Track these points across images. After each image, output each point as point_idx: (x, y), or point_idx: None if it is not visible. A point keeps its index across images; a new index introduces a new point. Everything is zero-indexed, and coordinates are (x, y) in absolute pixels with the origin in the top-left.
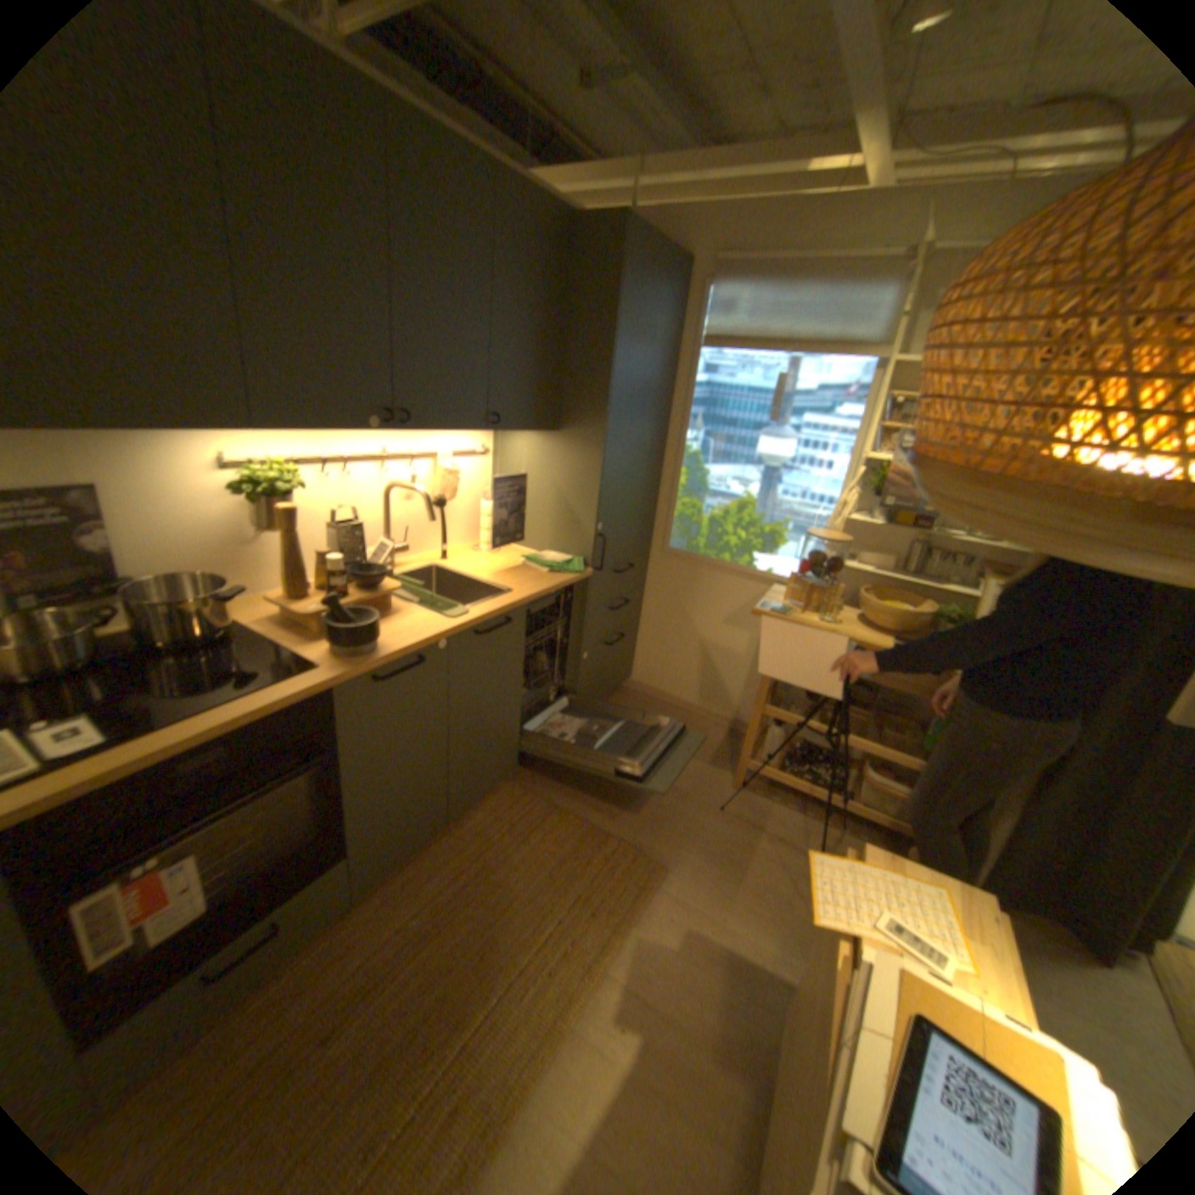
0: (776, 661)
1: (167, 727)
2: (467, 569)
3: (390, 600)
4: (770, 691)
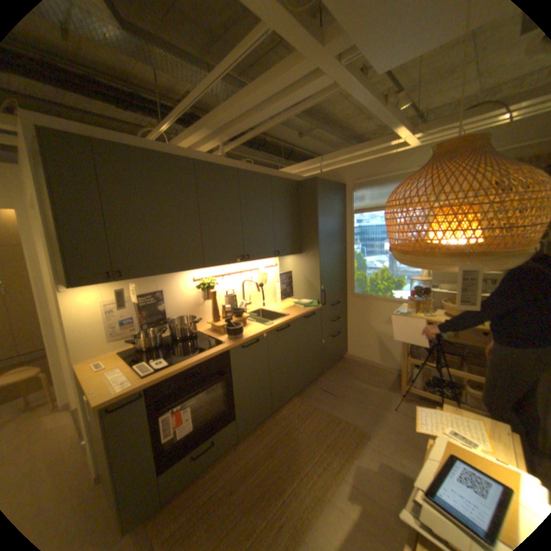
0: (407, 336)
1: (183, 361)
2: (272, 308)
3: (245, 321)
4: (410, 351)
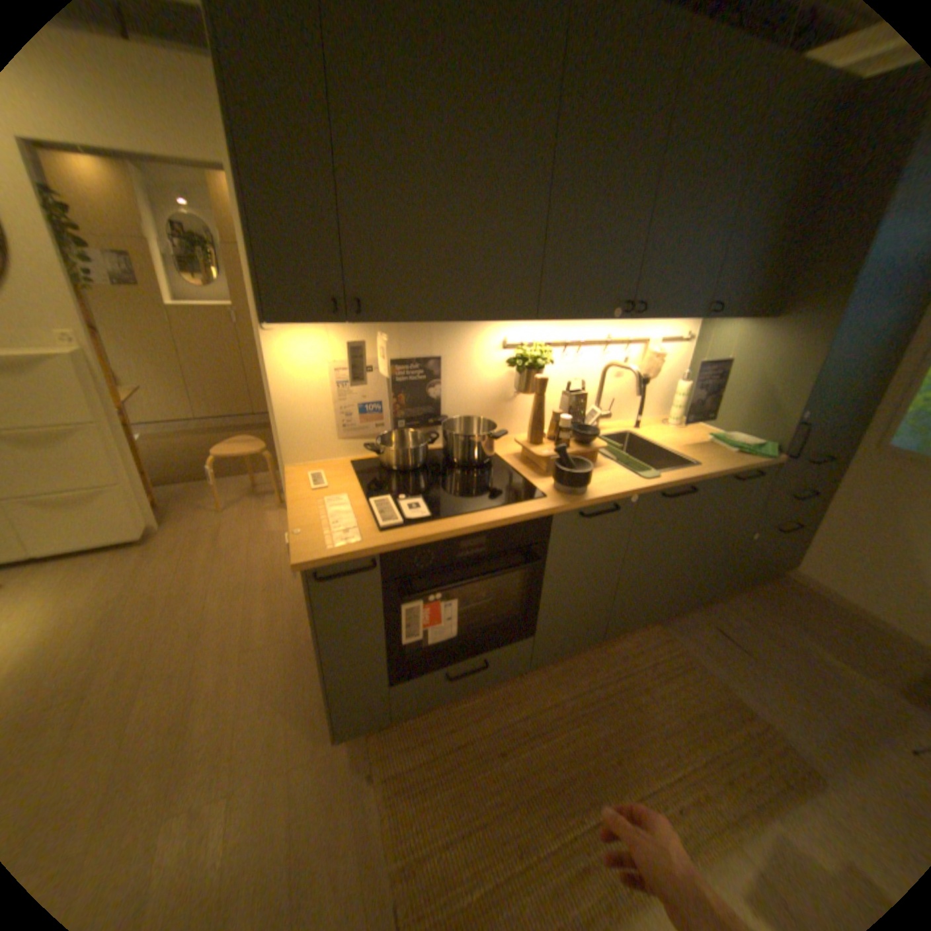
0: None
1: (458, 516)
2: (656, 438)
3: (594, 455)
4: None
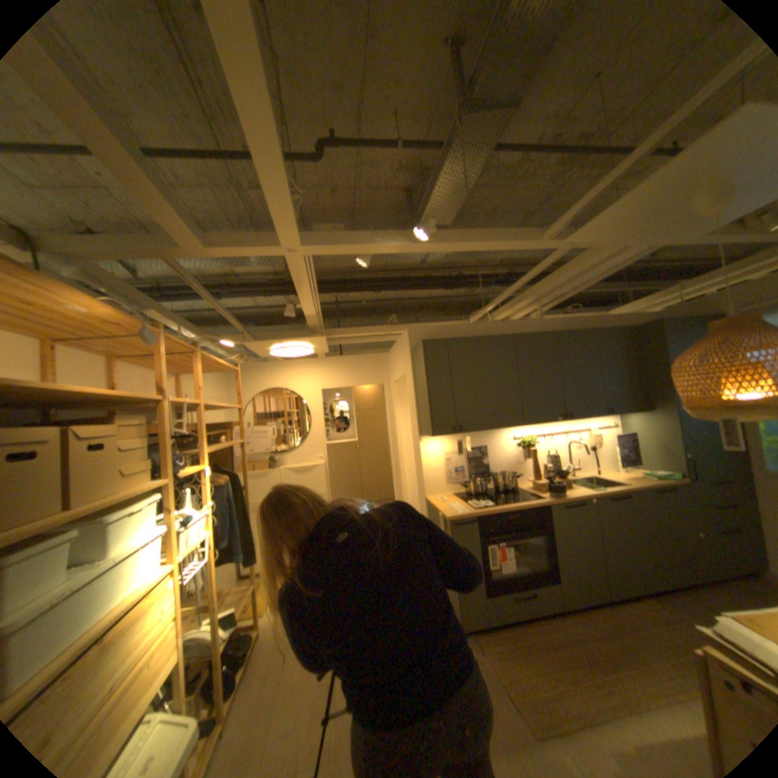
0: None
1: (506, 505)
2: (610, 478)
3: (571, 486)
4: None
